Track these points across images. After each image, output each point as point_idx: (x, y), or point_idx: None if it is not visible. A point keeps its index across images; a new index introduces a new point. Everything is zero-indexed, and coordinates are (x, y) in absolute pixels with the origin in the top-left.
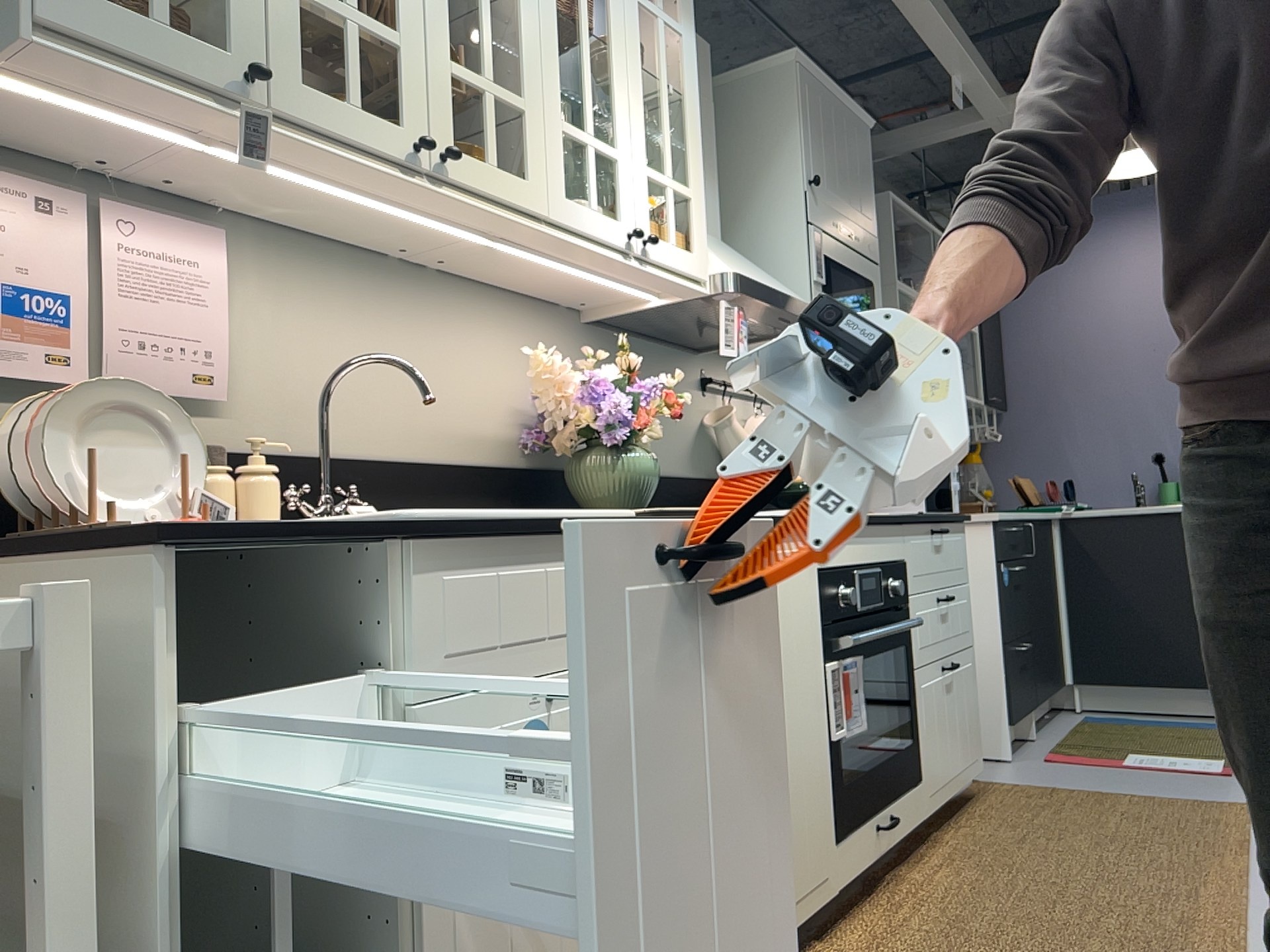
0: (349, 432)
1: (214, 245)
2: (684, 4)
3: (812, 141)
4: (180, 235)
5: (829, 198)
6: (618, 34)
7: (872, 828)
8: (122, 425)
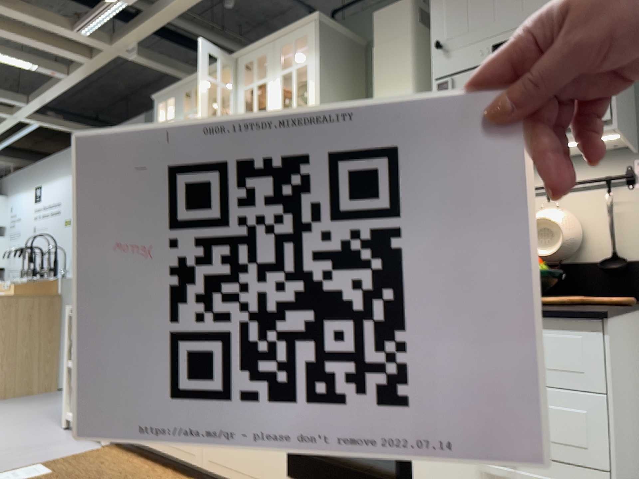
0: None
1: None
2: (308, 47)
3: (444, 10)
4: None
5: (472, 37)
6: (269, 101)
7: None
8: None
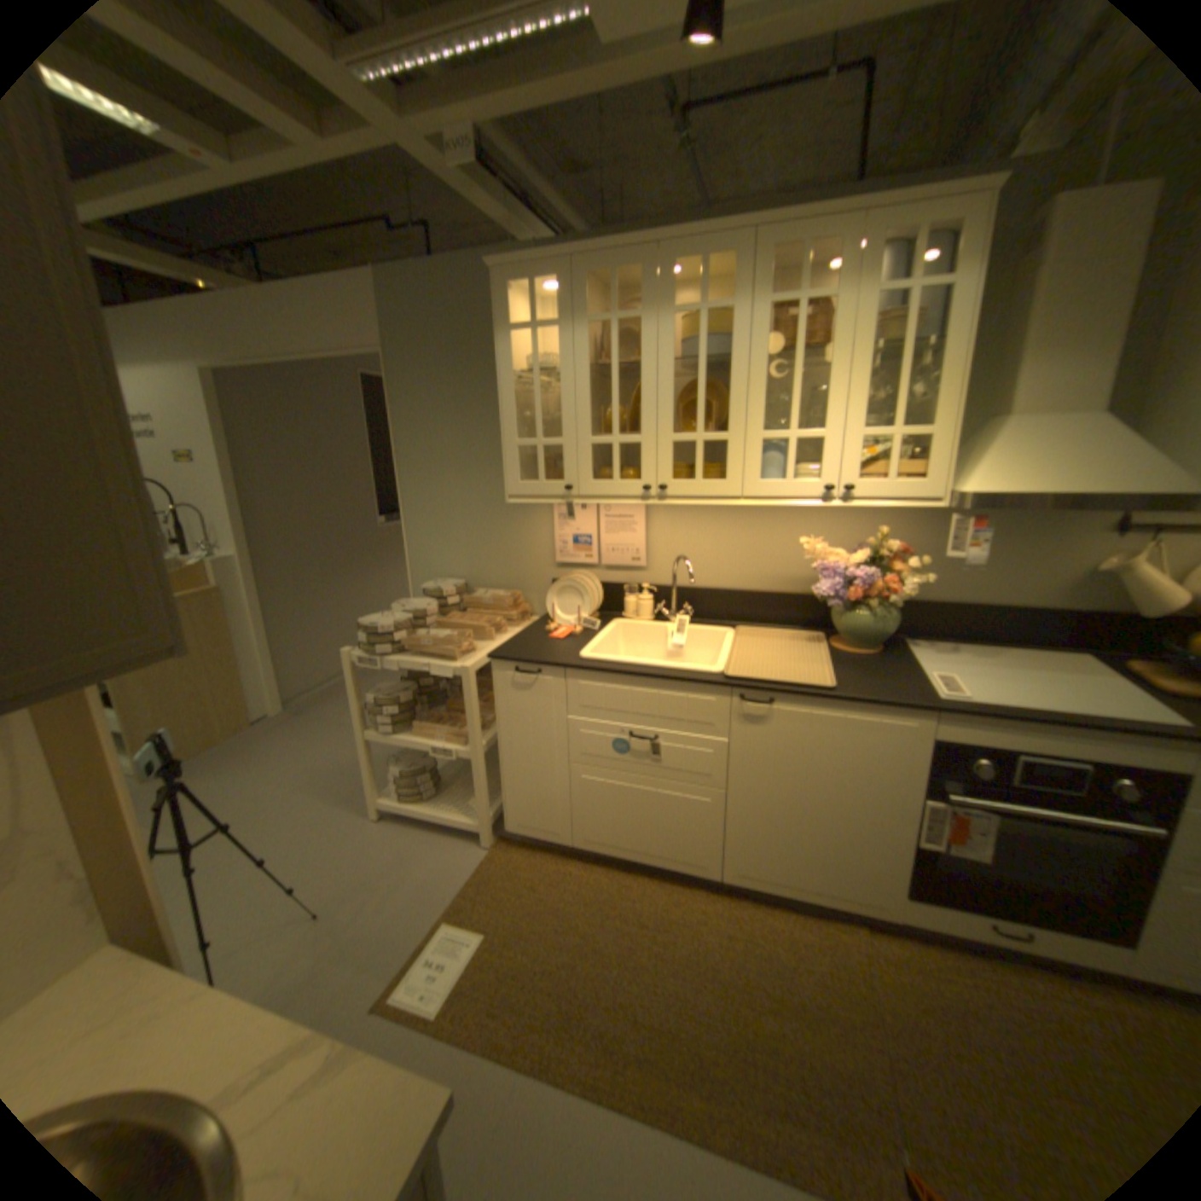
0: (706, 576)
1: (640, 507)
2: (964, 245)
3: None
4: (626, 507)
5: None
6: (840, 336)
7: (981, 922)
8: (576, 591)
